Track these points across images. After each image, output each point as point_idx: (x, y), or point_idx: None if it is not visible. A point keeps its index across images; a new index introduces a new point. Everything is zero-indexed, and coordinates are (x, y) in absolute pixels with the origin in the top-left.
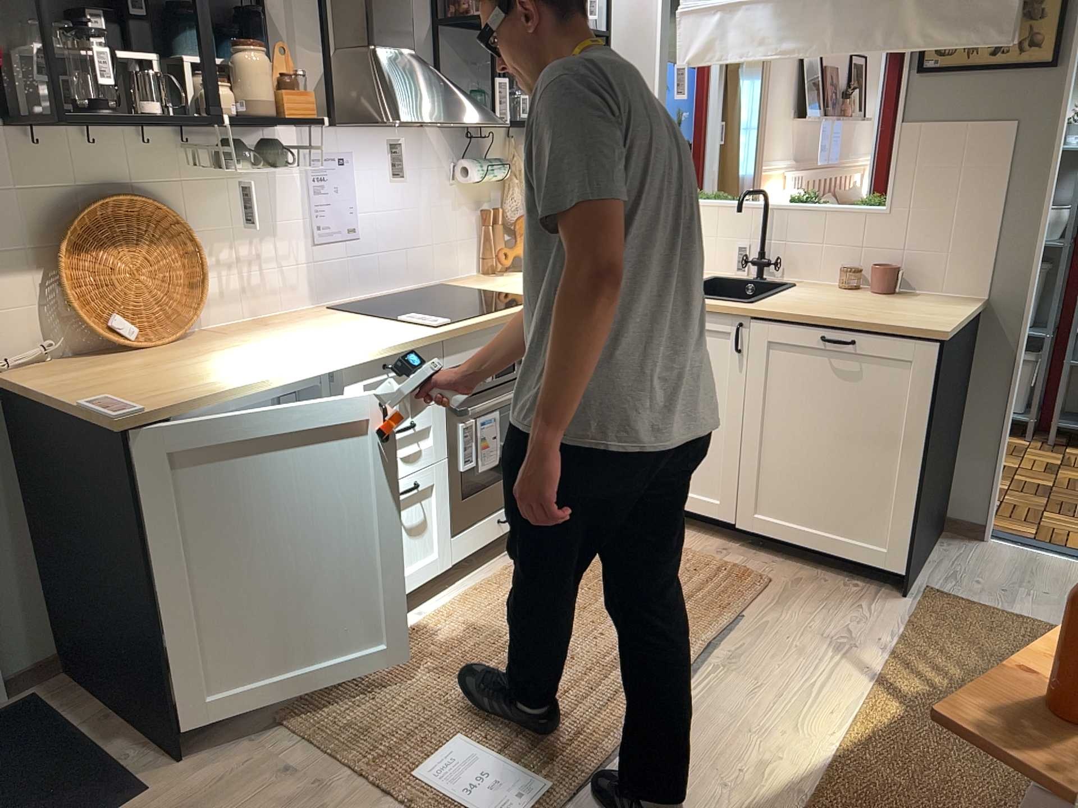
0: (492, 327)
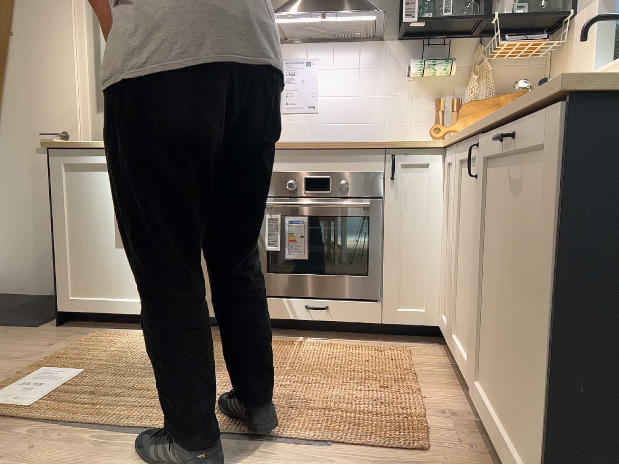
0: (304, 150)
